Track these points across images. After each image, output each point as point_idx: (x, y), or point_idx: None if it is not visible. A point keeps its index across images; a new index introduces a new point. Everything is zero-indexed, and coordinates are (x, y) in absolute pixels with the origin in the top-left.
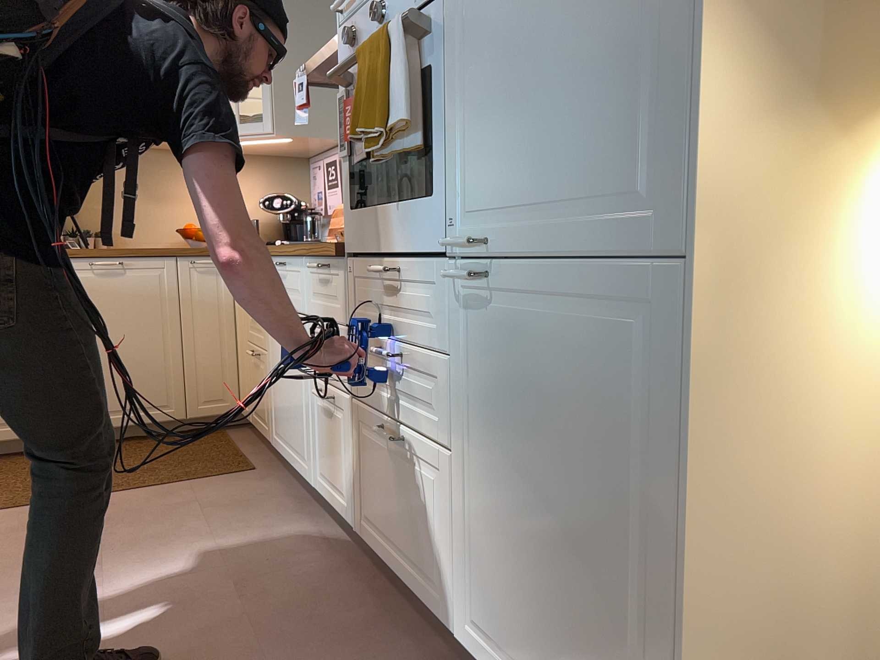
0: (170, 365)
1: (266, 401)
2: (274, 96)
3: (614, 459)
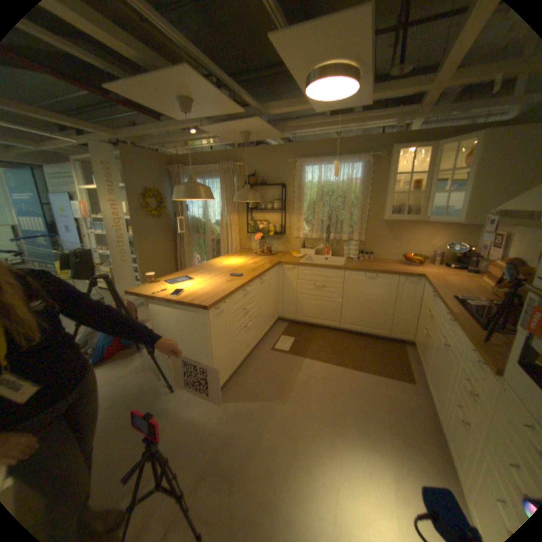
0: (388, 316)
1: (428, 359)
2: (470, 204)
3: None
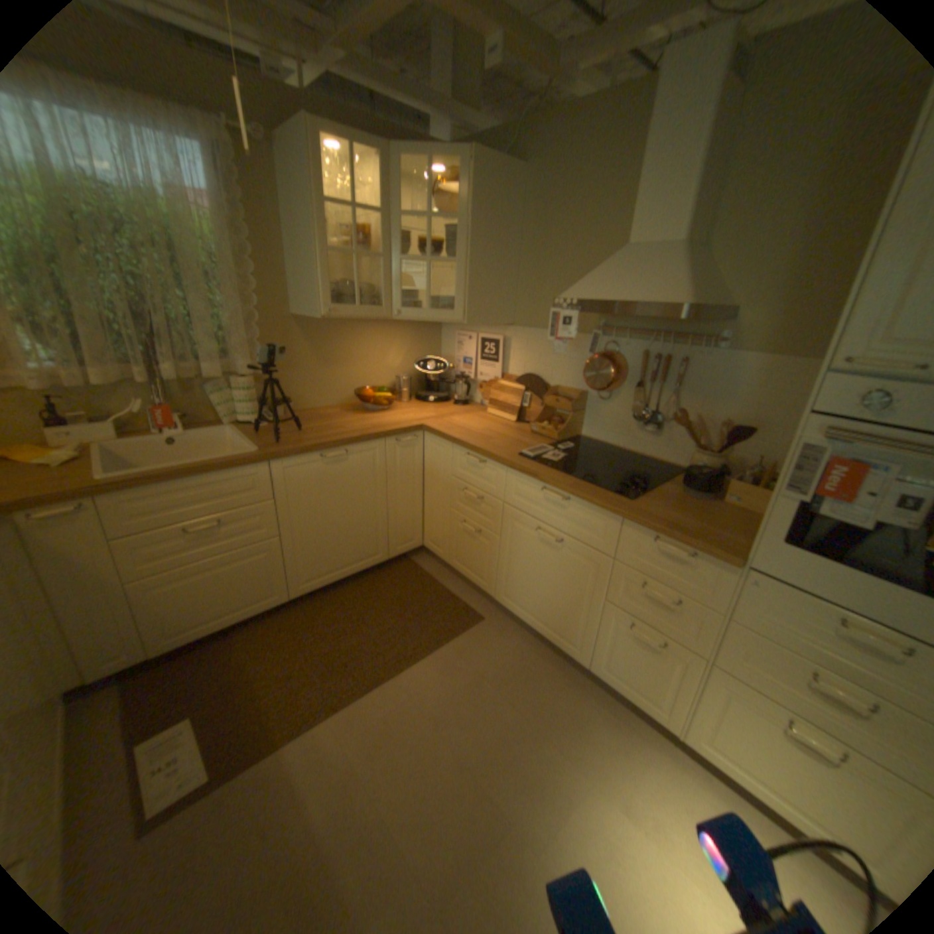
0: (379, 524)
1: (488, 567)
2: (464, 288)
3: None
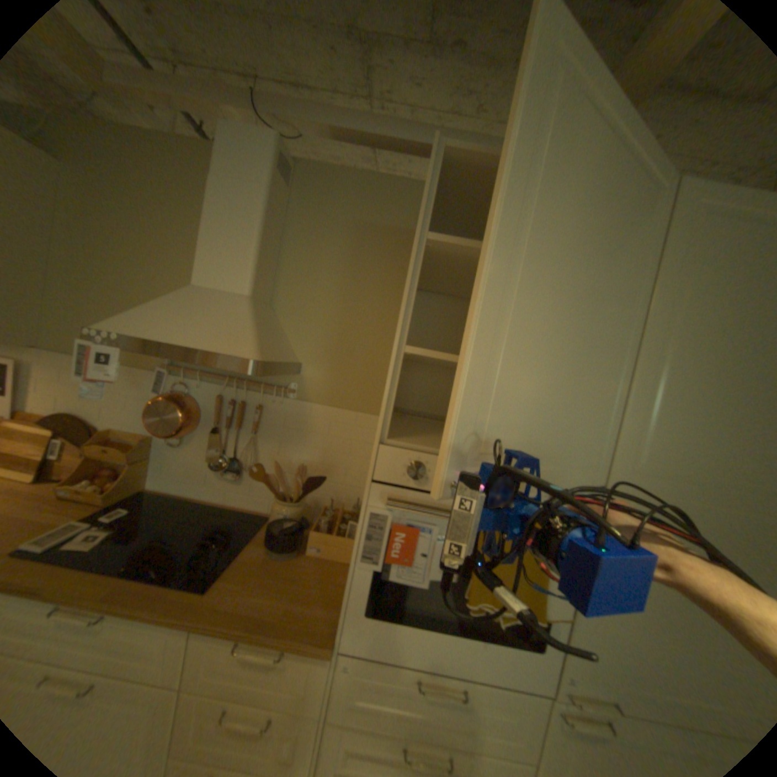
0: None
1: None
2: None
3: None
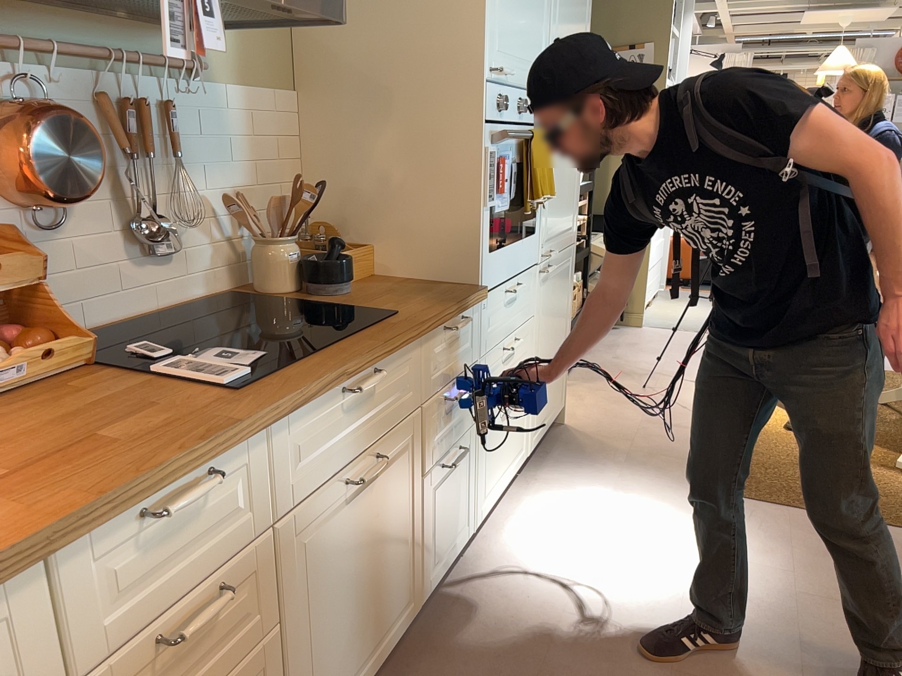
0: None
1: None
2: None
3: (563, 307)
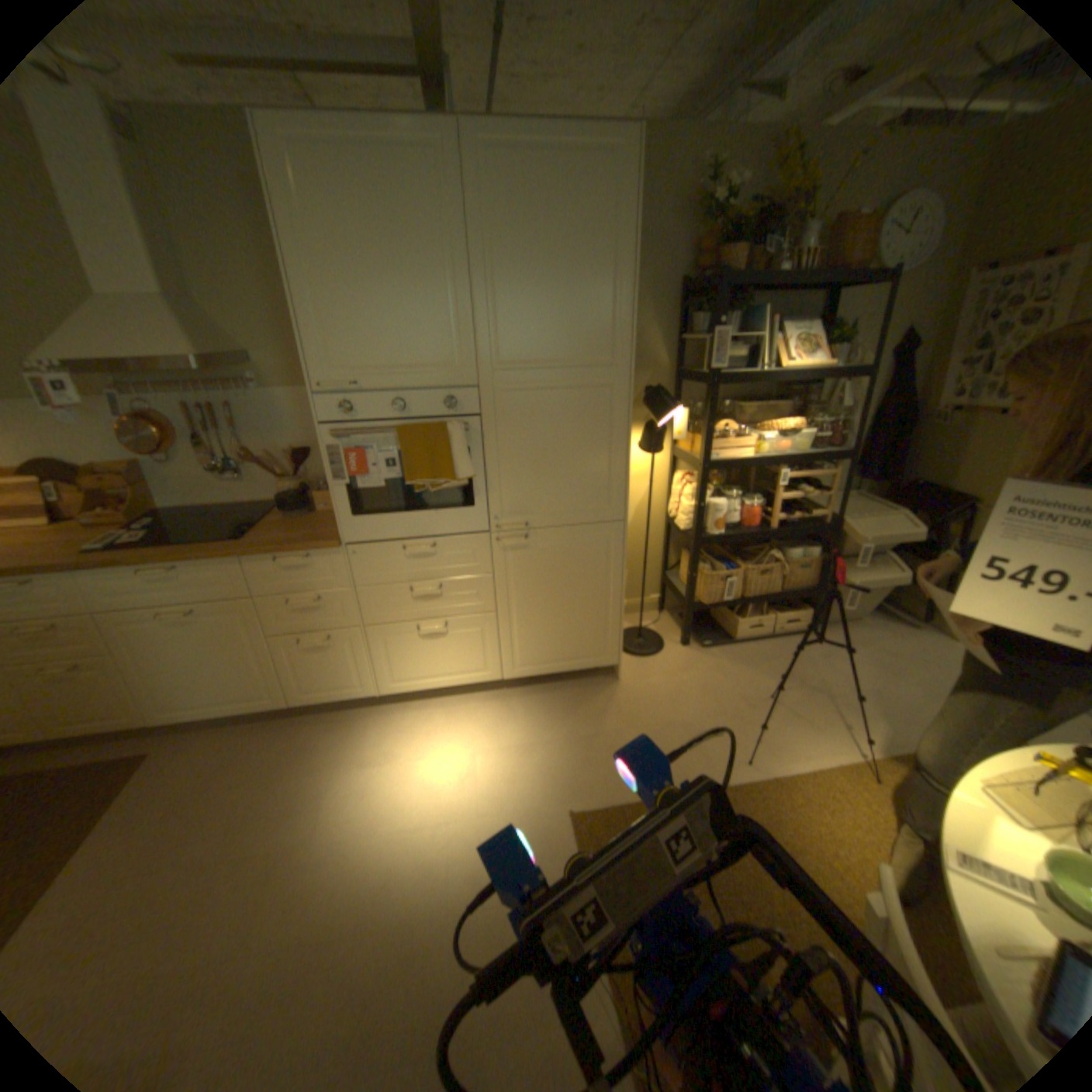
0: None
1: (114, 700)
2: None
3: (590, 578)
